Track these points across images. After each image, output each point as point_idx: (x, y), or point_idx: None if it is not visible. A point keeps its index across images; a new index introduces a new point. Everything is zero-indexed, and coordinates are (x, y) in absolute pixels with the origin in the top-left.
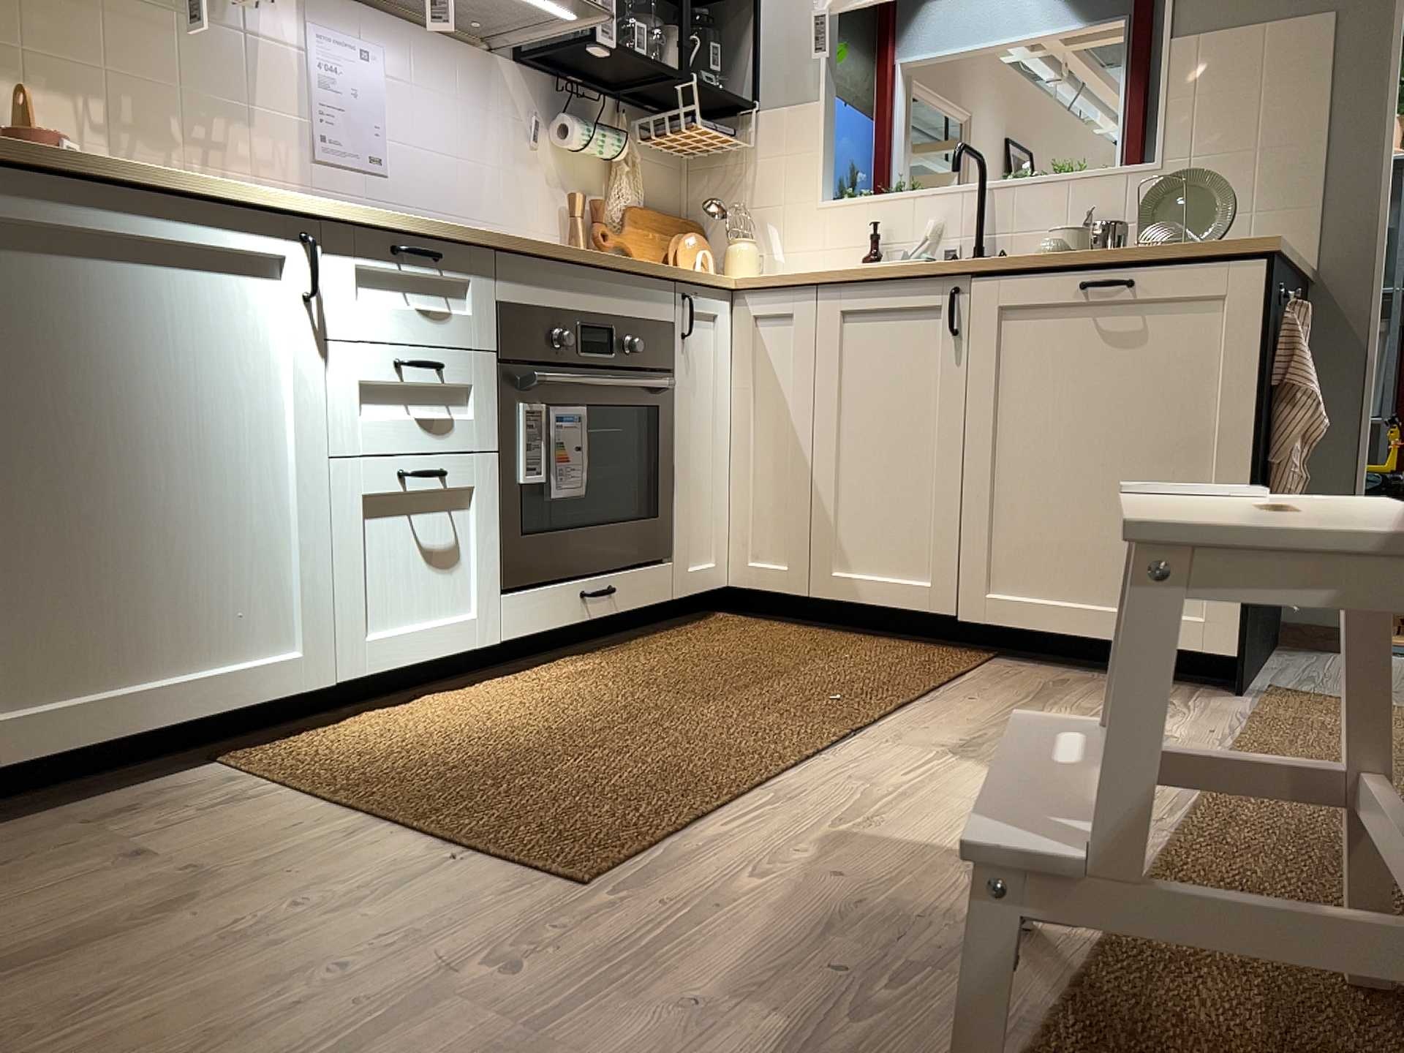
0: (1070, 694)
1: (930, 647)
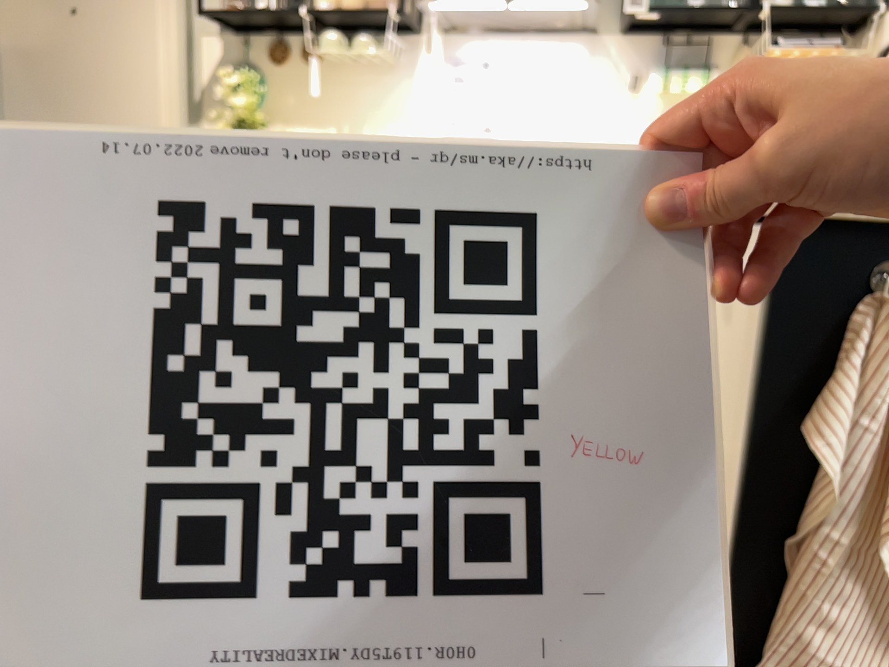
0: None
1: None
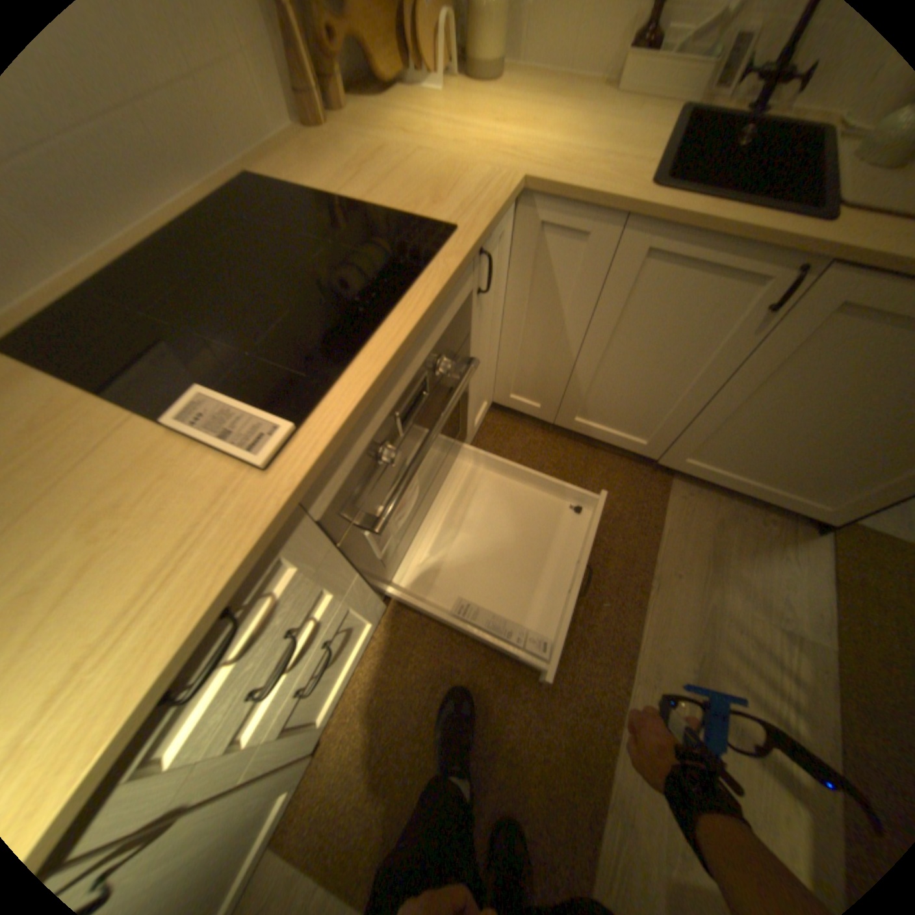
0: (733, 554)
1: (630, 463)
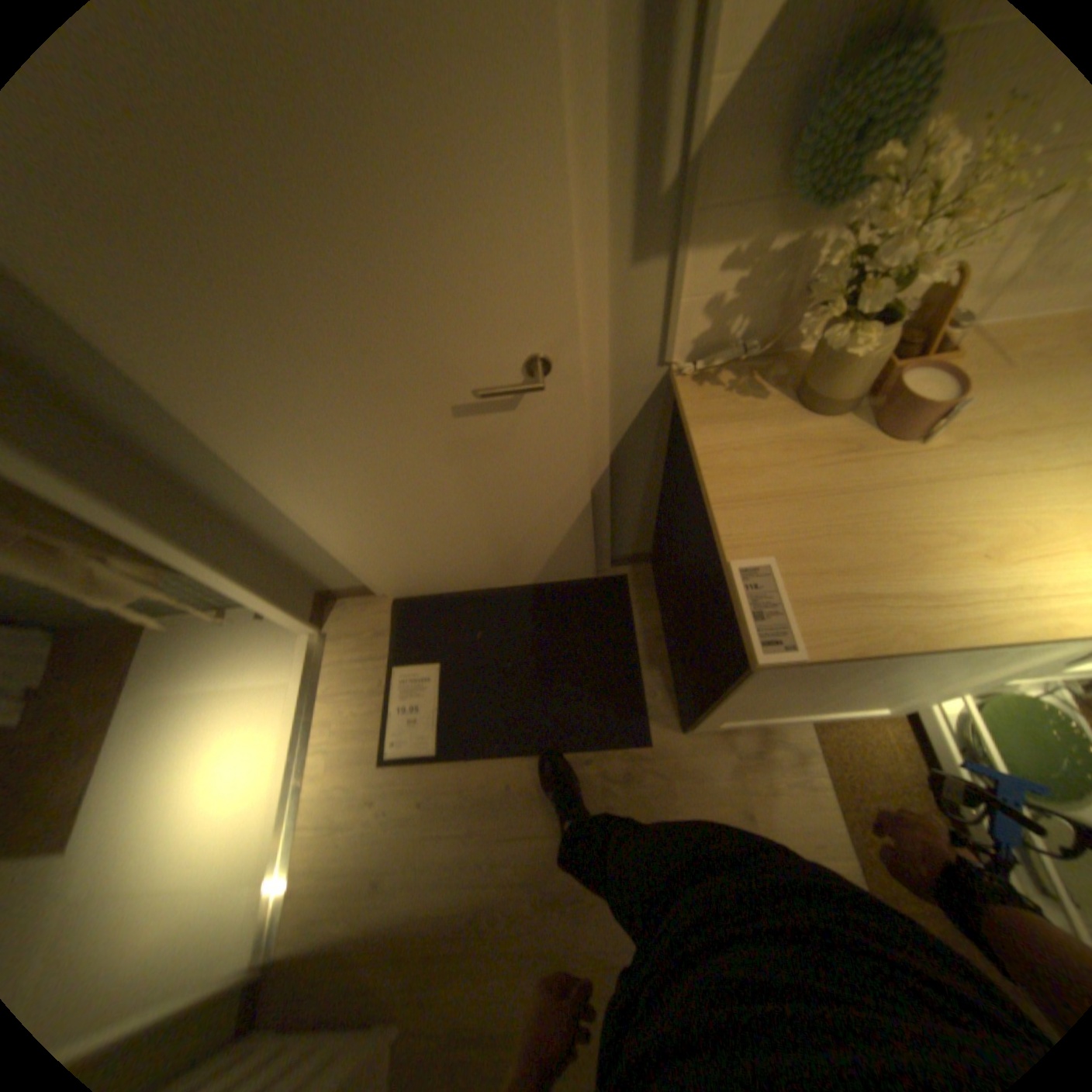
0: None
1: None
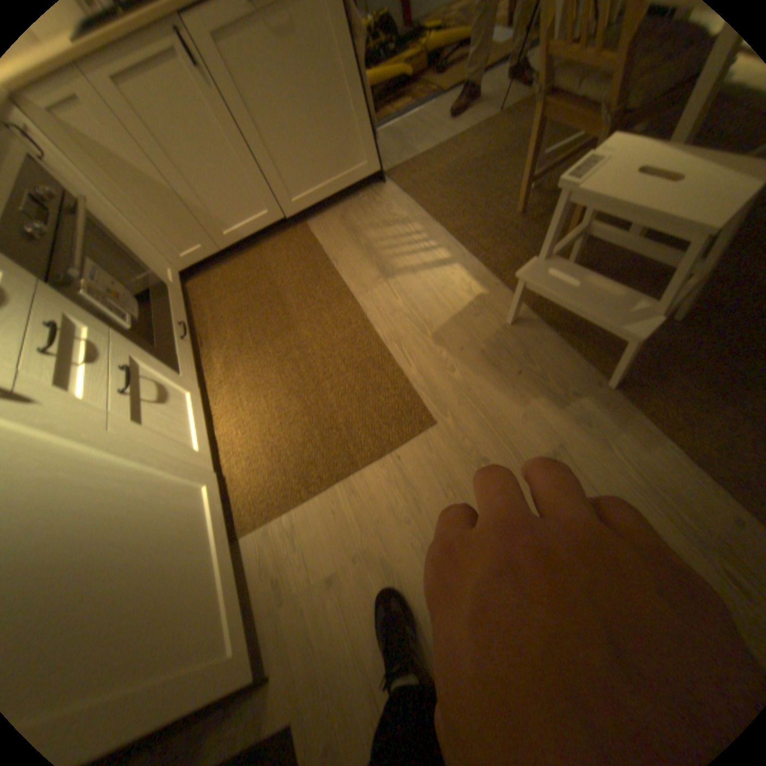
0: (356, 223)
1: (282, 238)
